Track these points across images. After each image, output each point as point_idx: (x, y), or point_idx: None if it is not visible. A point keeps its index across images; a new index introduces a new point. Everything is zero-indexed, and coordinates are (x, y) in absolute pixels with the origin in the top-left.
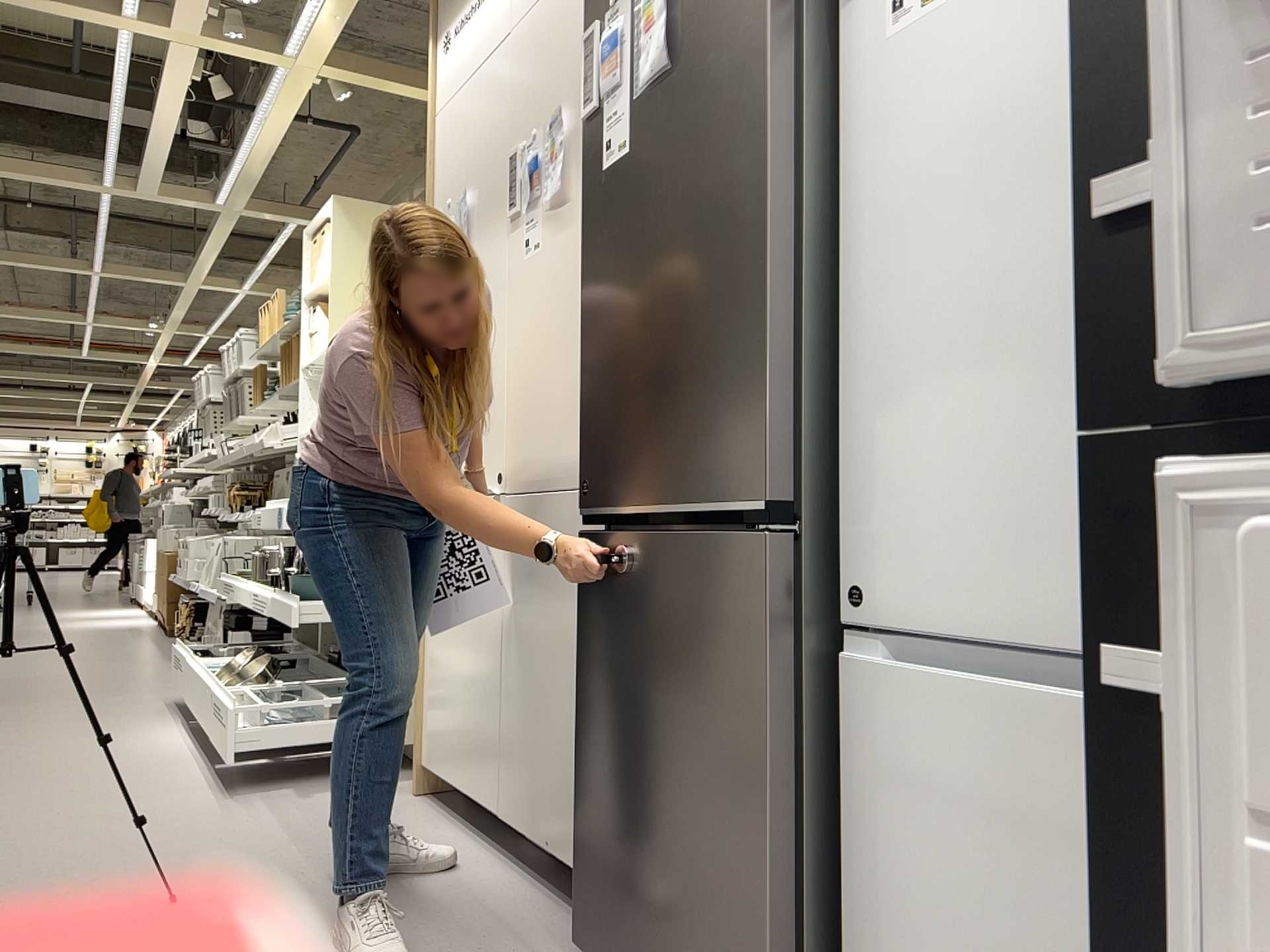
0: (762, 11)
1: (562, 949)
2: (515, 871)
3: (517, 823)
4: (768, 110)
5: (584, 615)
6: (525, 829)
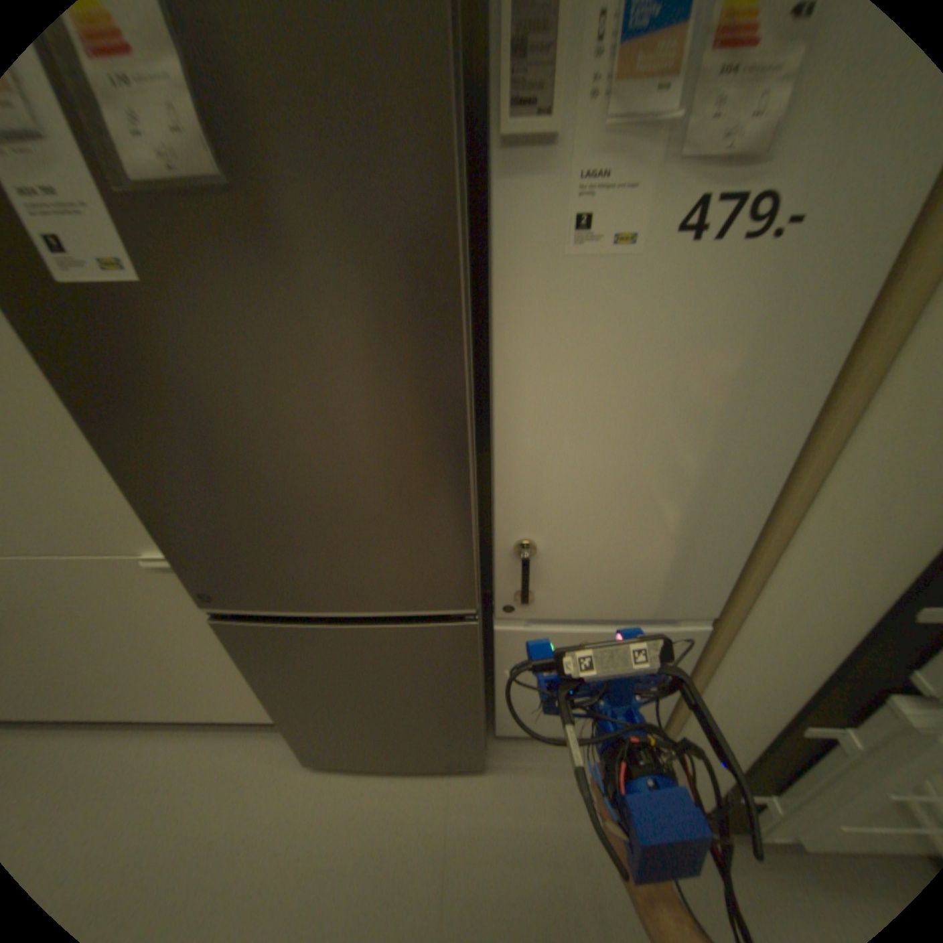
0: (436, 184)
1: (280, 764)
2: (172, 734)
3: (158, 718)
4: (456, 329)
5: (243, 659)
6: (171, 719)
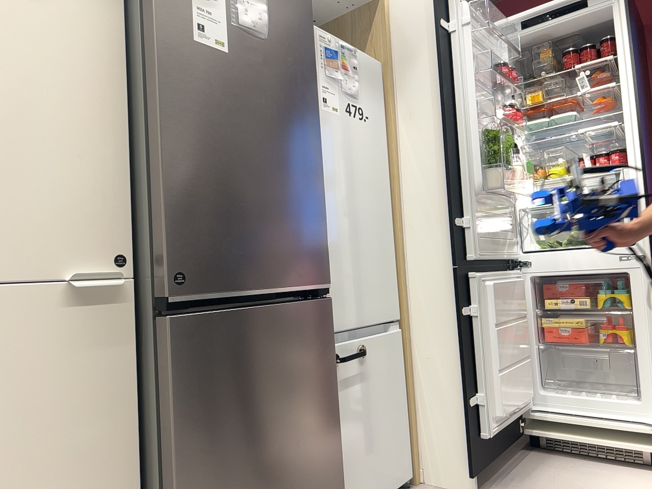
0: (312, 65)
1: None
2: None
3: None
4: (318, 112)
5: (180, 383)
6: None
